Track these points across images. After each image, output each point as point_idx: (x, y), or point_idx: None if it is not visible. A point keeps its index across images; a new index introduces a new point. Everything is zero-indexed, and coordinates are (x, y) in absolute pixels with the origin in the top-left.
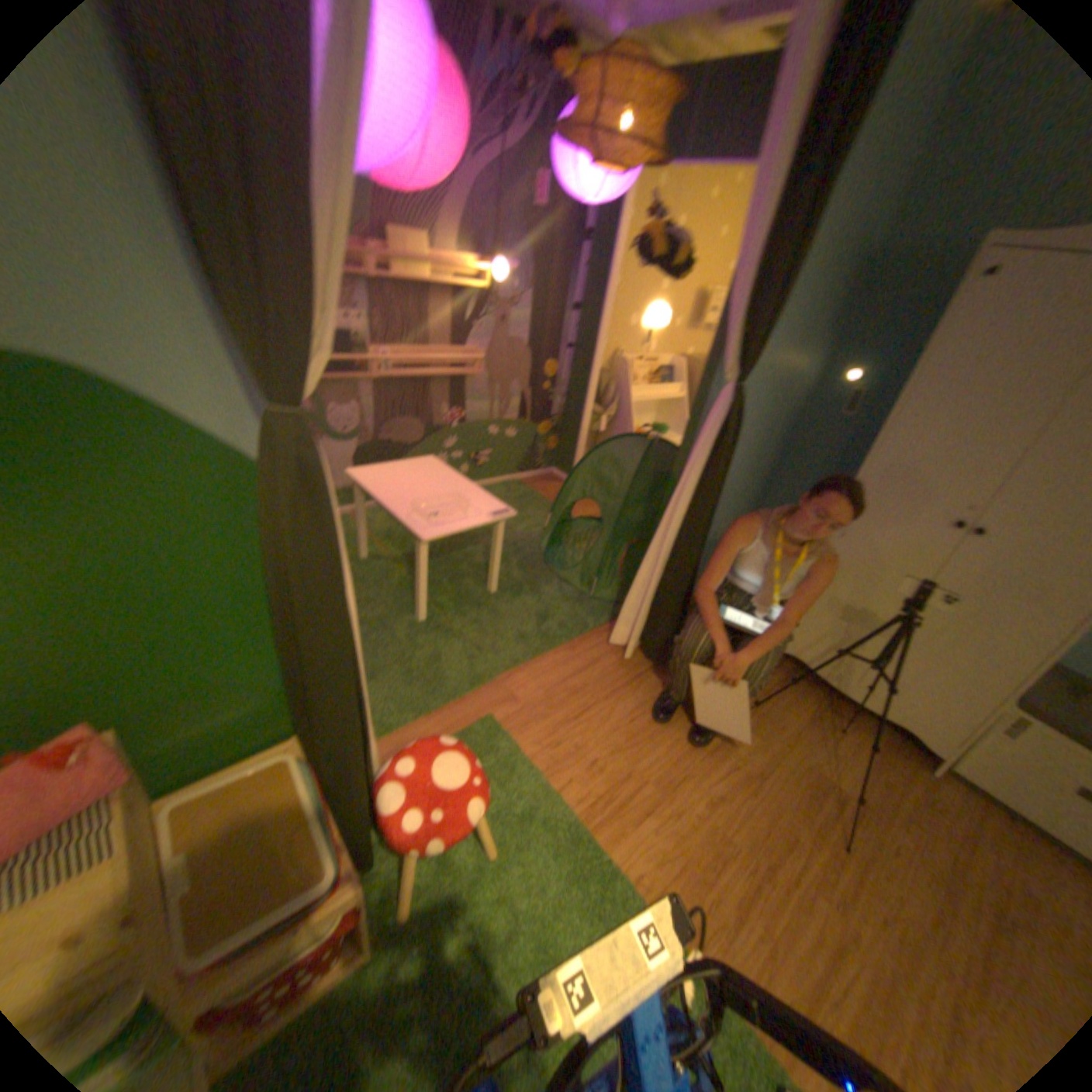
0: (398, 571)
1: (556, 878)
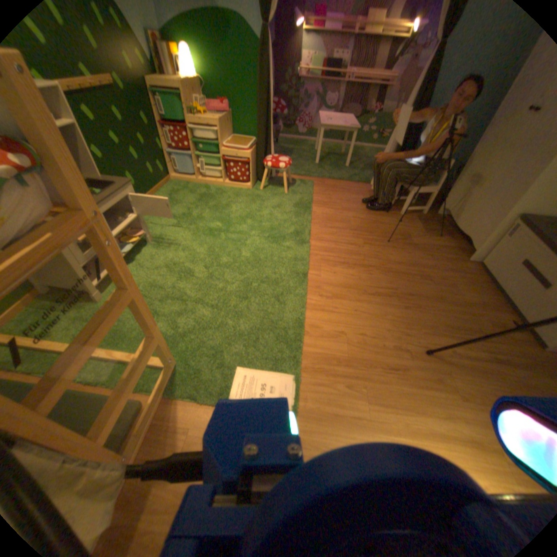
0: (319, 155)
1: (292, 201)
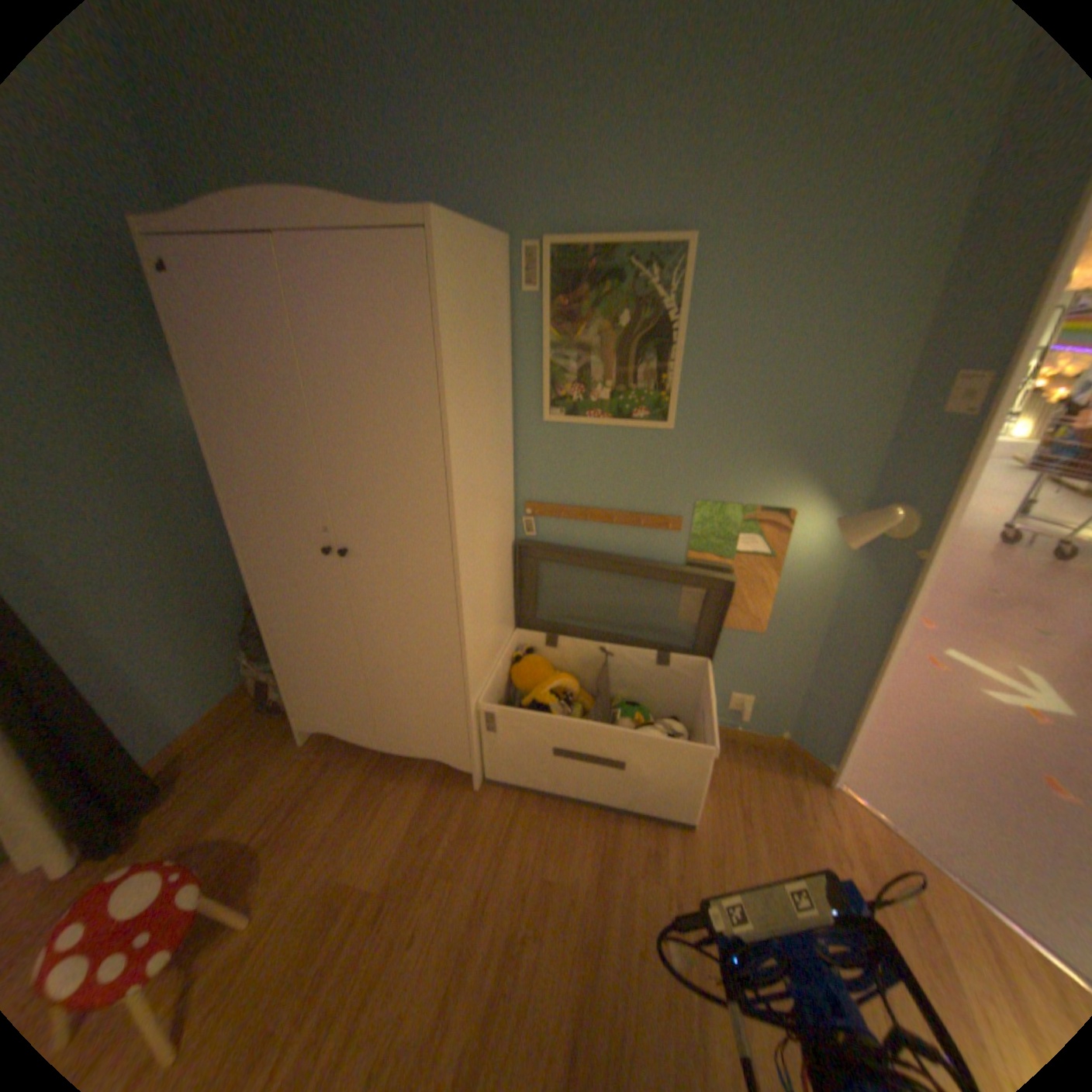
0: None
1: None
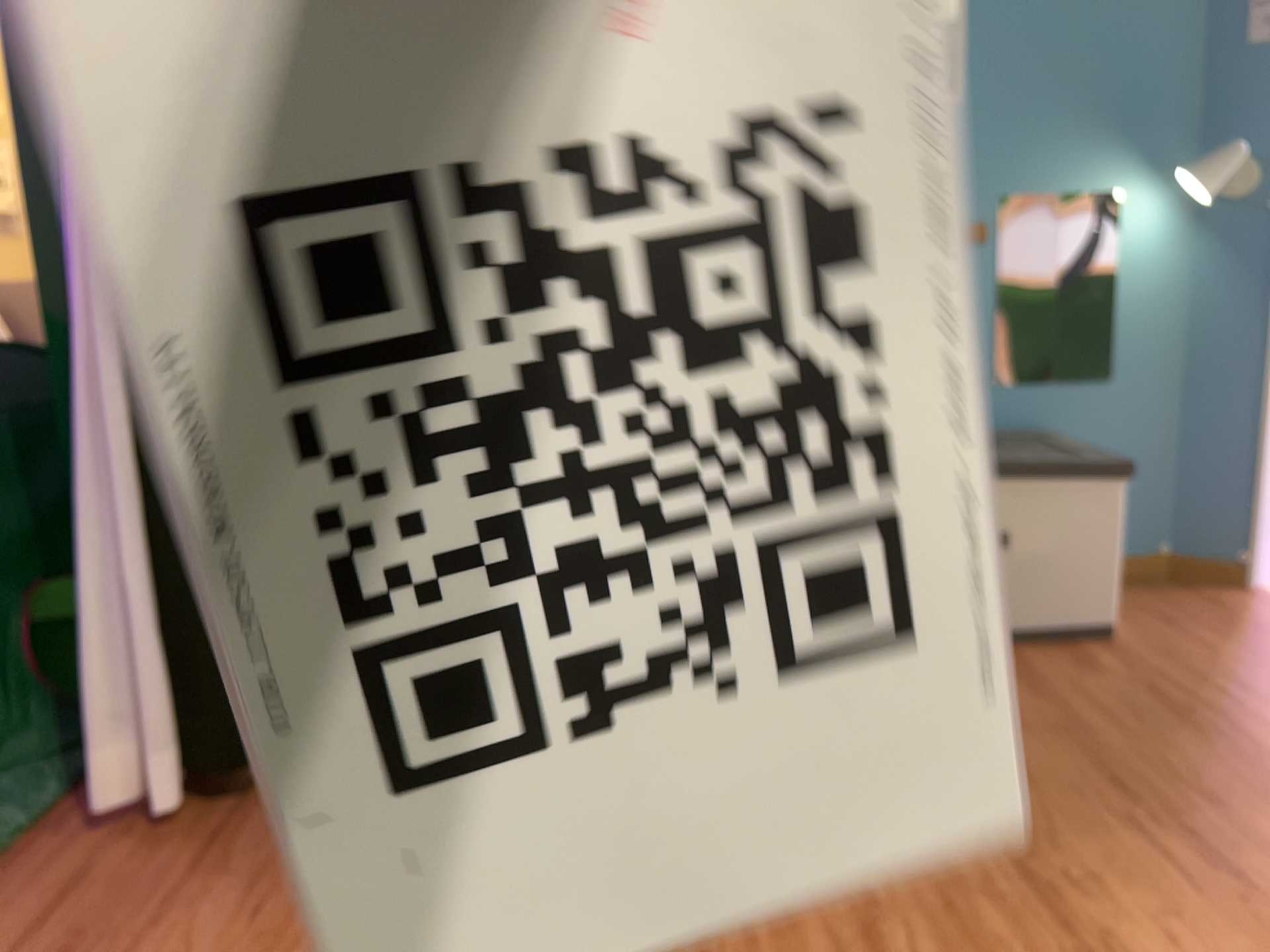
0: None
1: None
